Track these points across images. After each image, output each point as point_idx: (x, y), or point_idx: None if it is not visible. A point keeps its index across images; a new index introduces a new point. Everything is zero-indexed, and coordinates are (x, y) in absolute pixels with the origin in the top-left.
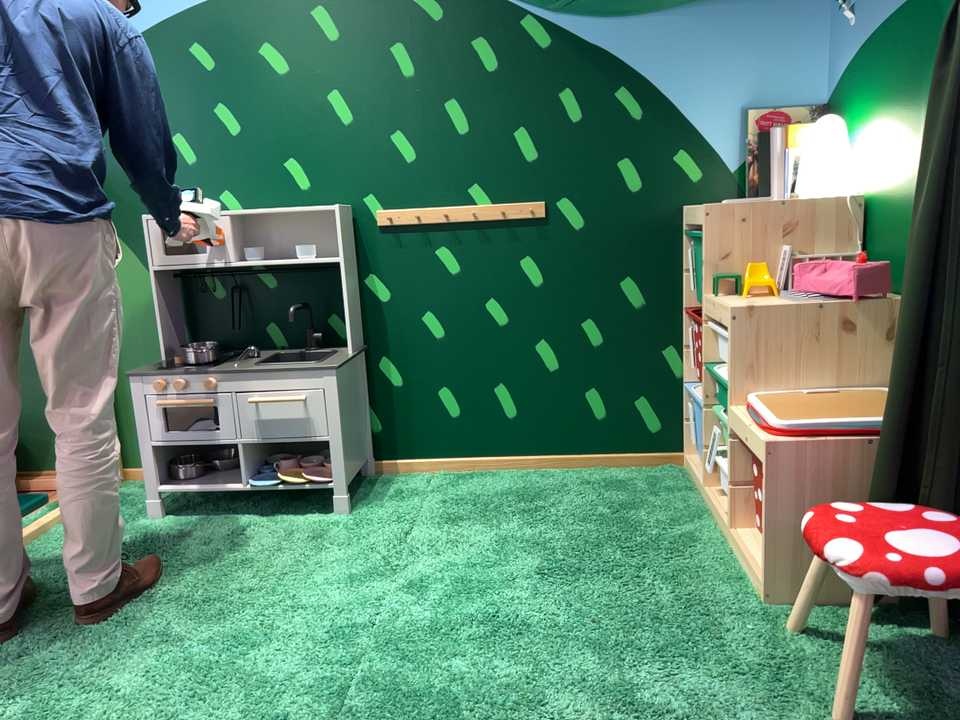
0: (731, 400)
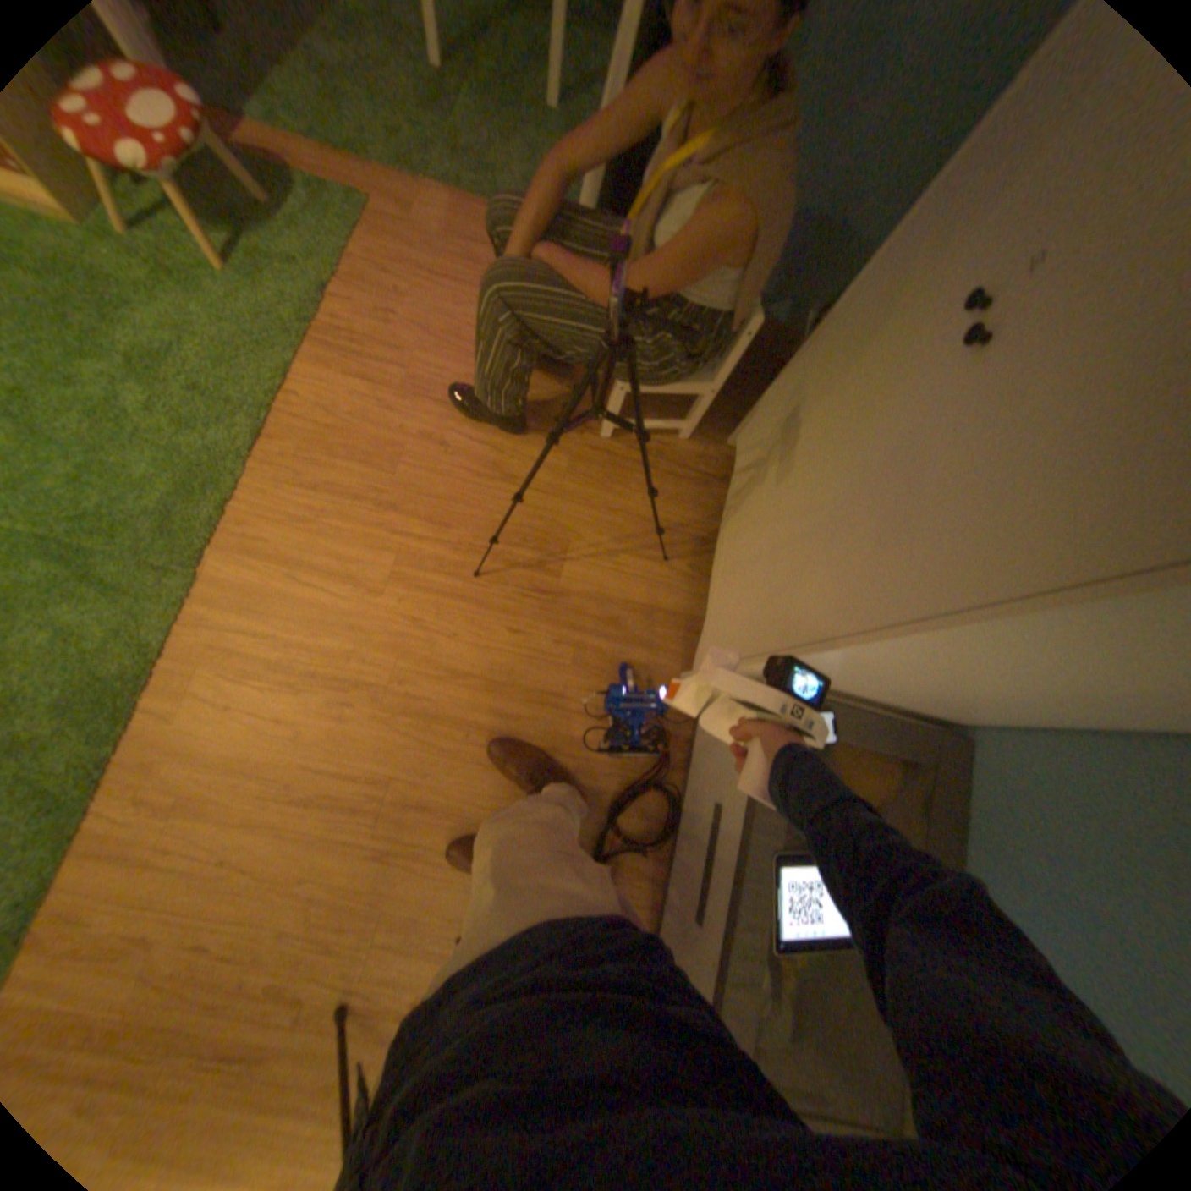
0: None
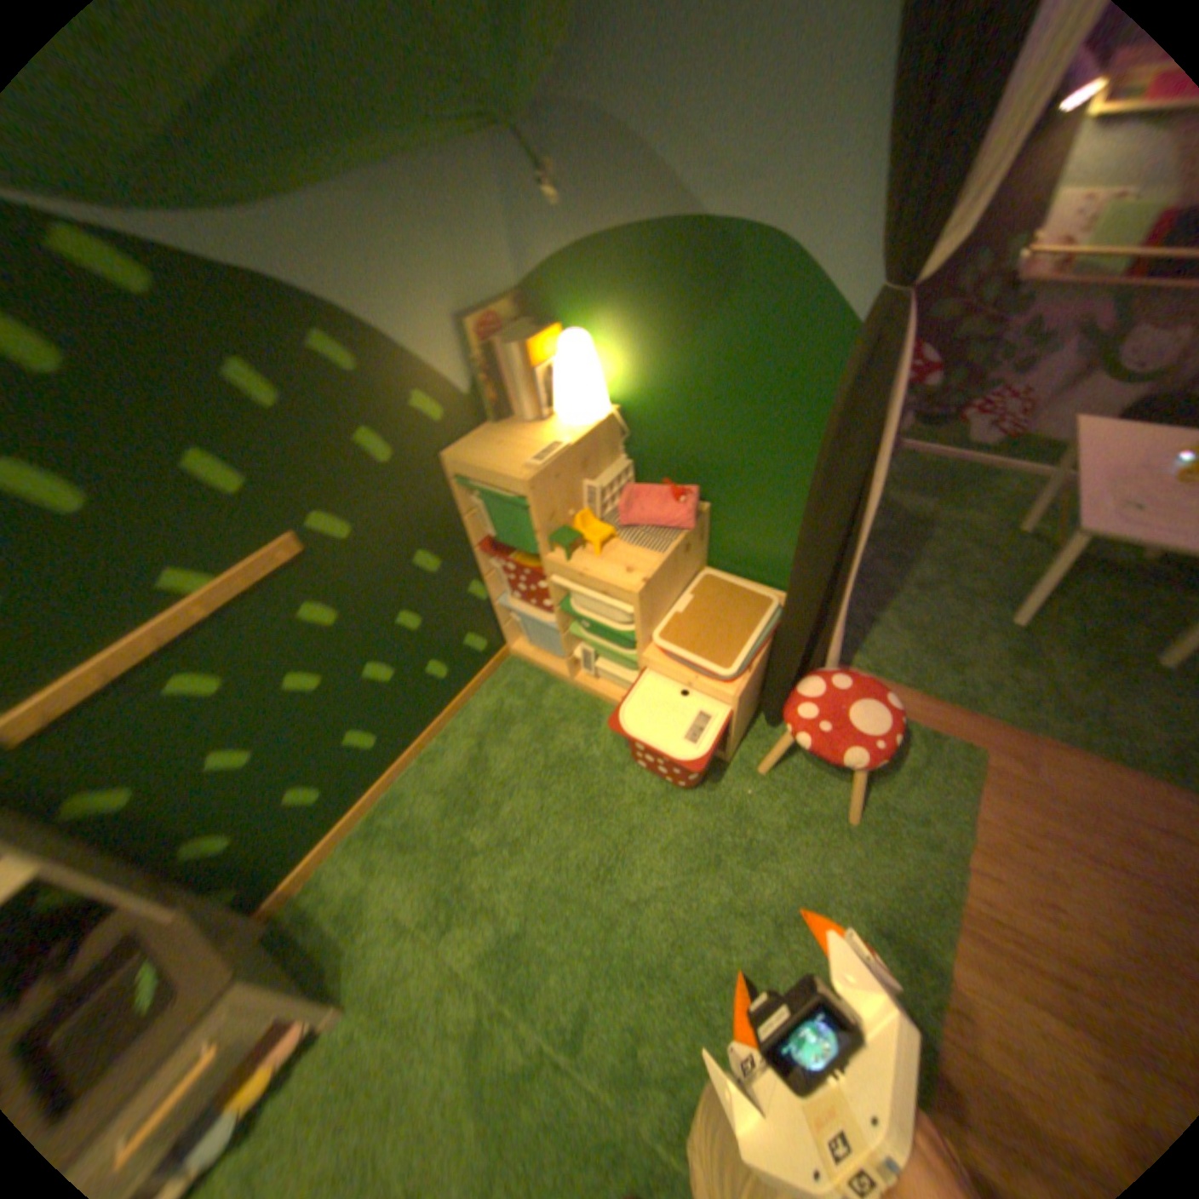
0: (641, 650)
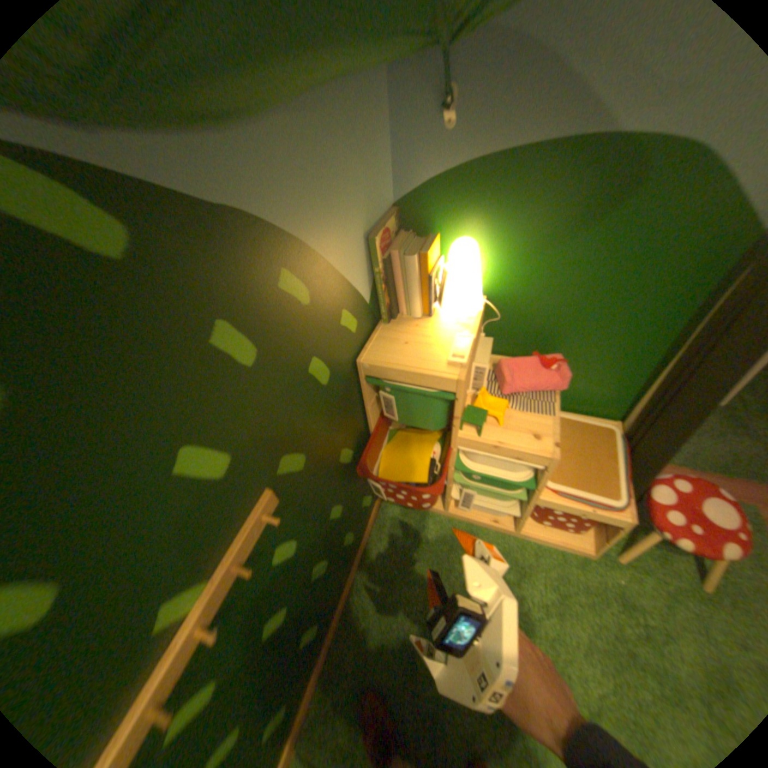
0: (539, 494)
